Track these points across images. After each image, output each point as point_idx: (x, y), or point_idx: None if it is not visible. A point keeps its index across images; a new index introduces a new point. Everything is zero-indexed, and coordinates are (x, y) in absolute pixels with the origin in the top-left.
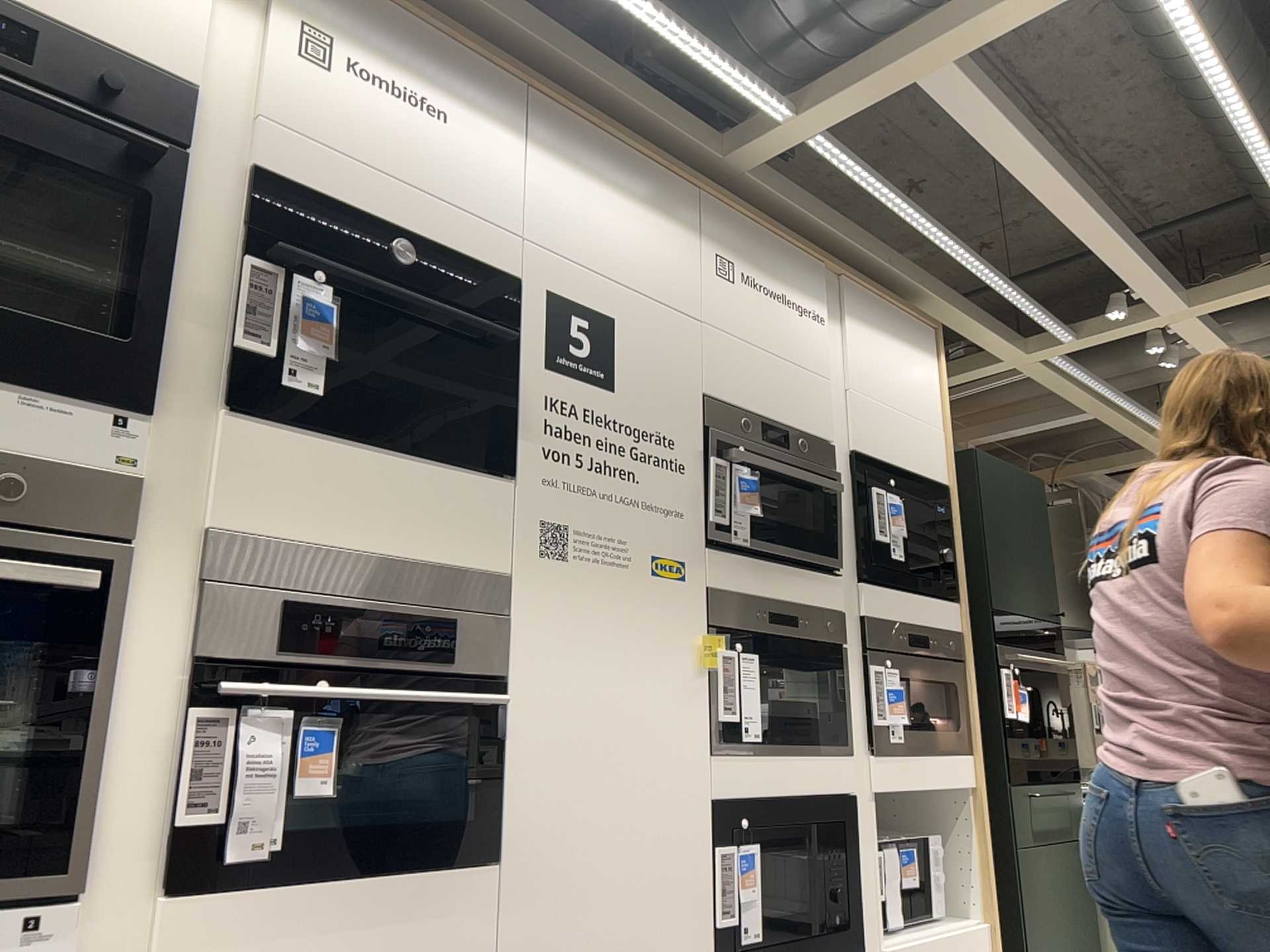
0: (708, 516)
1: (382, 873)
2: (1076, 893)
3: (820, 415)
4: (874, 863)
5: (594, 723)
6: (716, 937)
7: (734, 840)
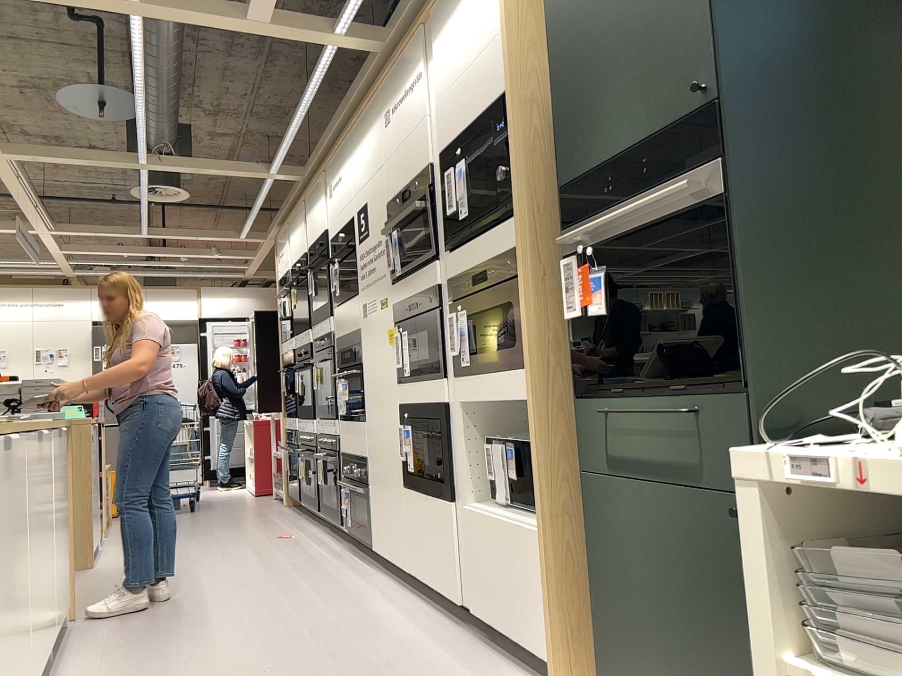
0: (389, 269)
1: (353, 421)
2: (730, 579)
3: (423, 153)
4: (464, 450)
5: (374, 375)
6: (402, 464)
7: (405, 423)
